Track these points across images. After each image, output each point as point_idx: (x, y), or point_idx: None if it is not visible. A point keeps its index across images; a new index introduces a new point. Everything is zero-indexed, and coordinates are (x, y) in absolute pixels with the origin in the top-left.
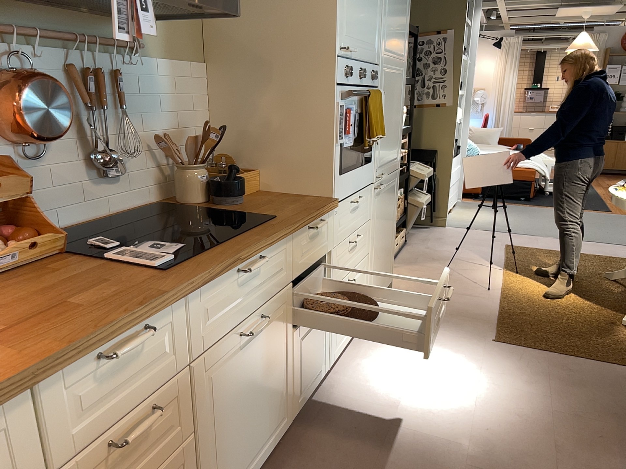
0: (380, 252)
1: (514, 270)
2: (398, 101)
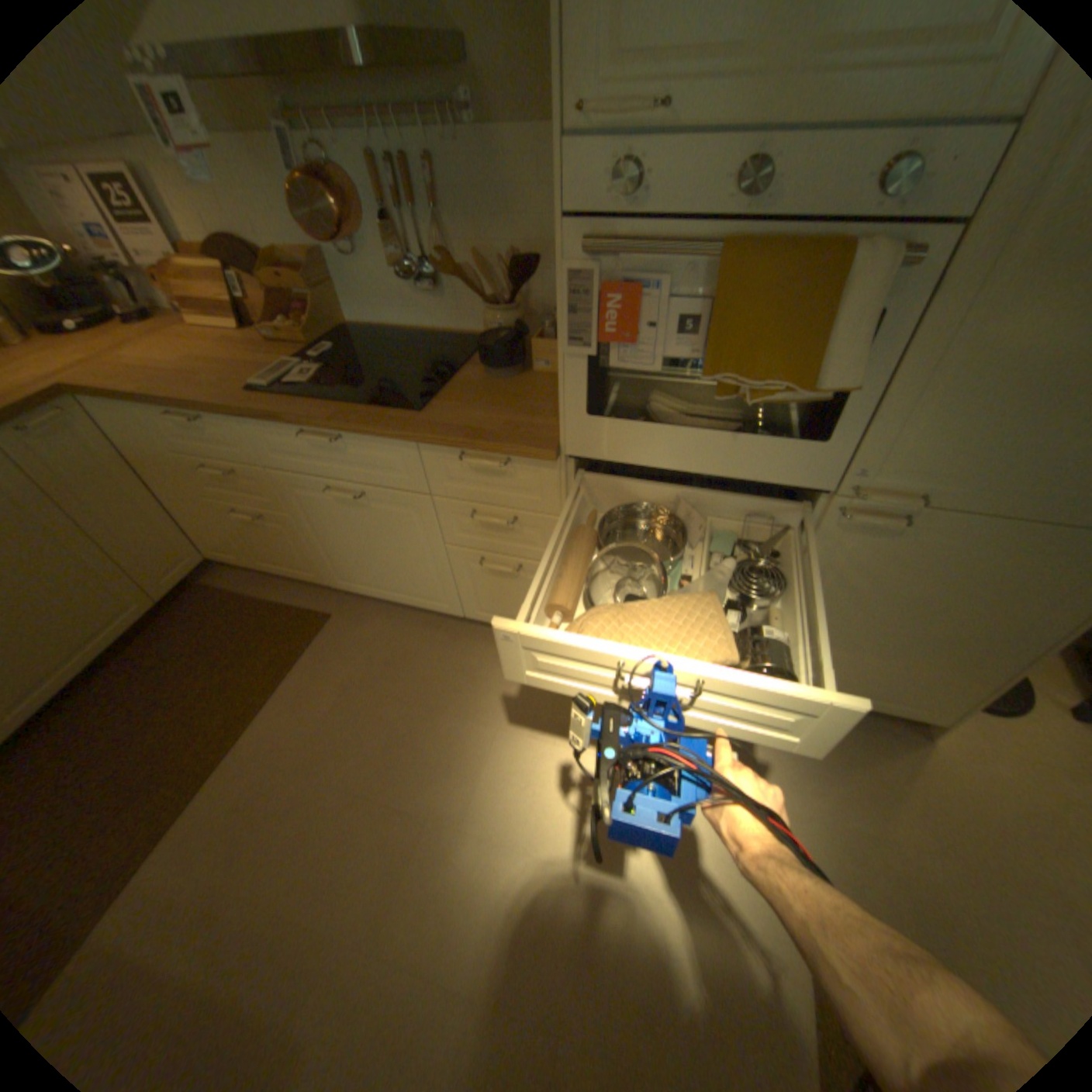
0: (864, 642)
1: None
2: None
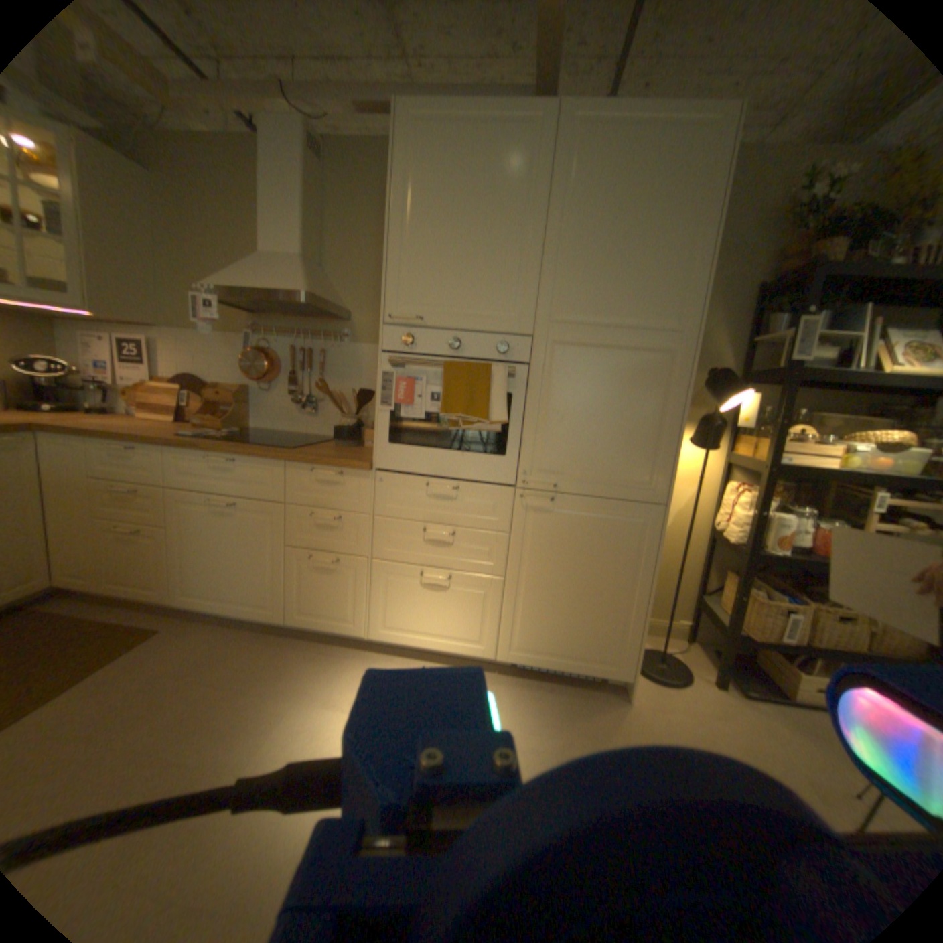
0: (559, 602)
1: None
2: (645, 390)
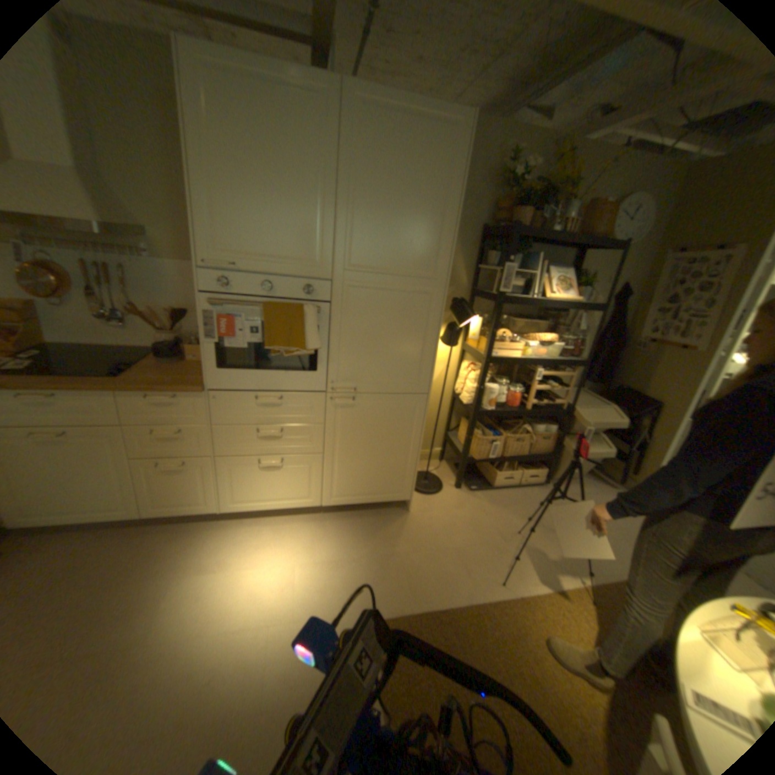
0: (362, 462)
1: (605, 604)
2: (414, 321)
